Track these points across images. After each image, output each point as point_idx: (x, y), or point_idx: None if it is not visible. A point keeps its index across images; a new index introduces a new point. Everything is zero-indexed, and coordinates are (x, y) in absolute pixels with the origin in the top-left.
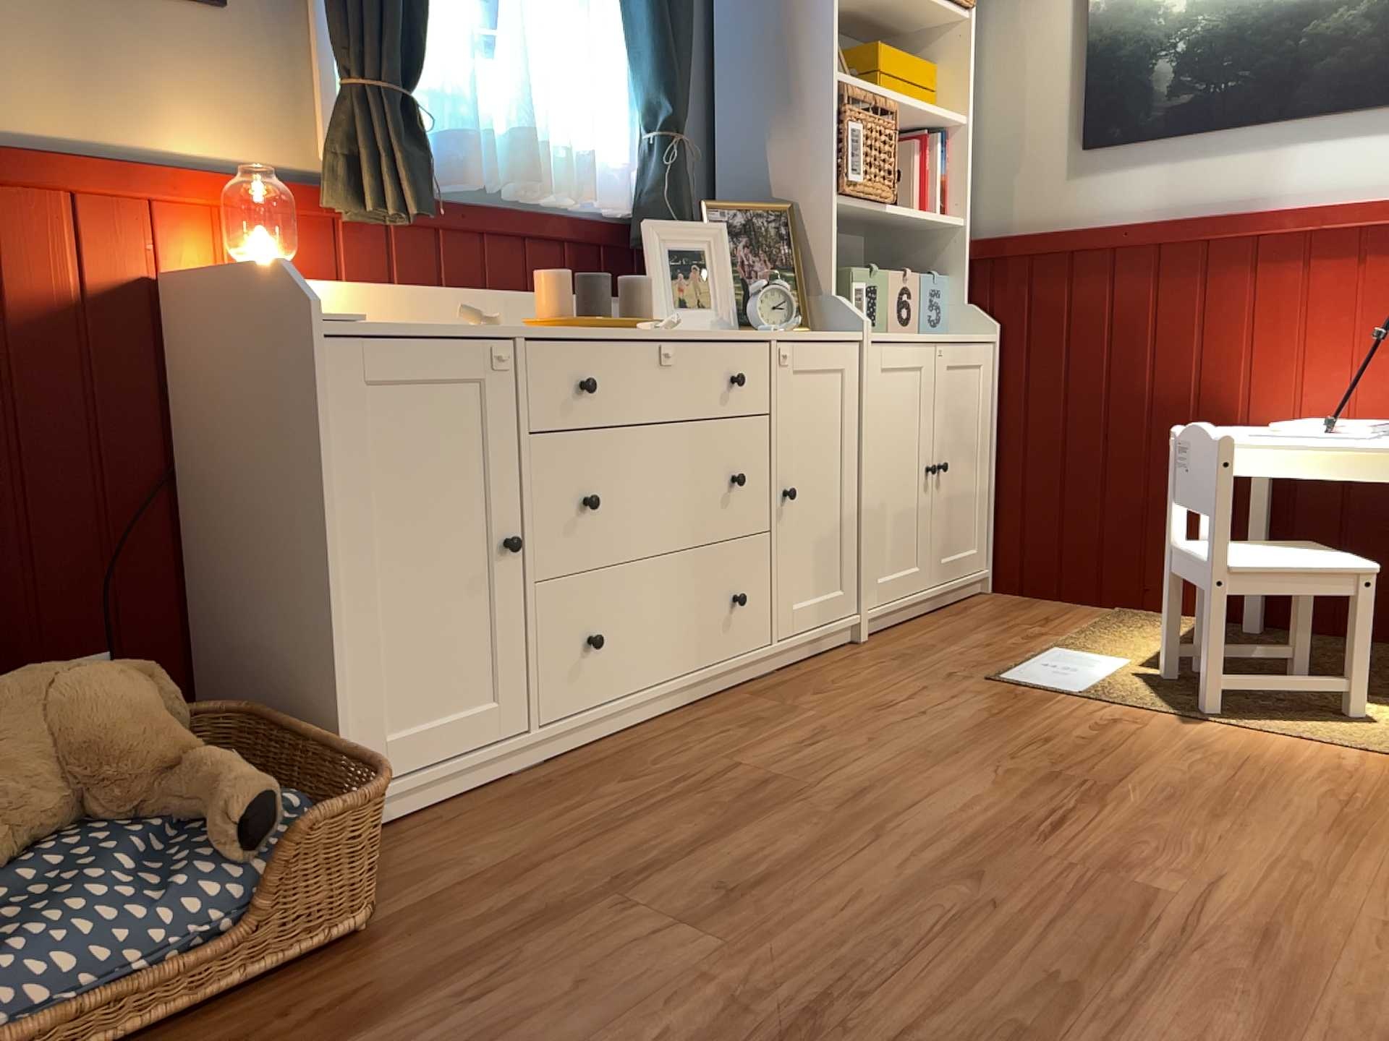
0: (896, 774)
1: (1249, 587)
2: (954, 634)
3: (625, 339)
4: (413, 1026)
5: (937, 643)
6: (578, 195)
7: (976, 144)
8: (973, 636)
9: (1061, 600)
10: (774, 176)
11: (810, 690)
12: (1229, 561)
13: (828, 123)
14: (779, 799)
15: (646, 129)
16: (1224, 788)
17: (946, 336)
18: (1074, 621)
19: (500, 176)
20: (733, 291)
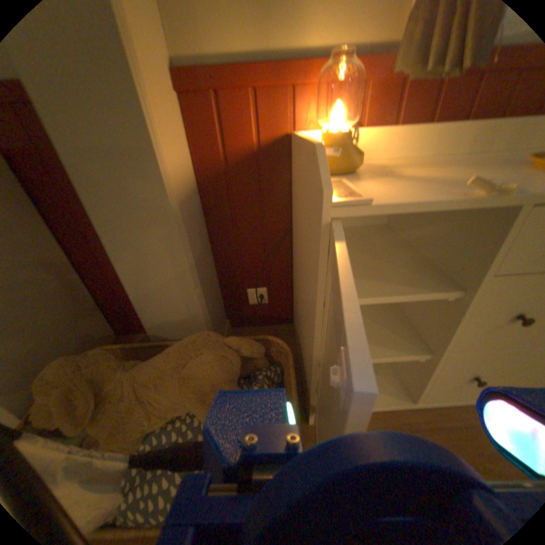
0: None
1: None
2: None
3: None
4: None
5: None
6: None
7: None
8: None
9: None
10: None
11: None
12: None
13: None
14: None
15: None
16: None
17: None
18: None
19: None
20: None
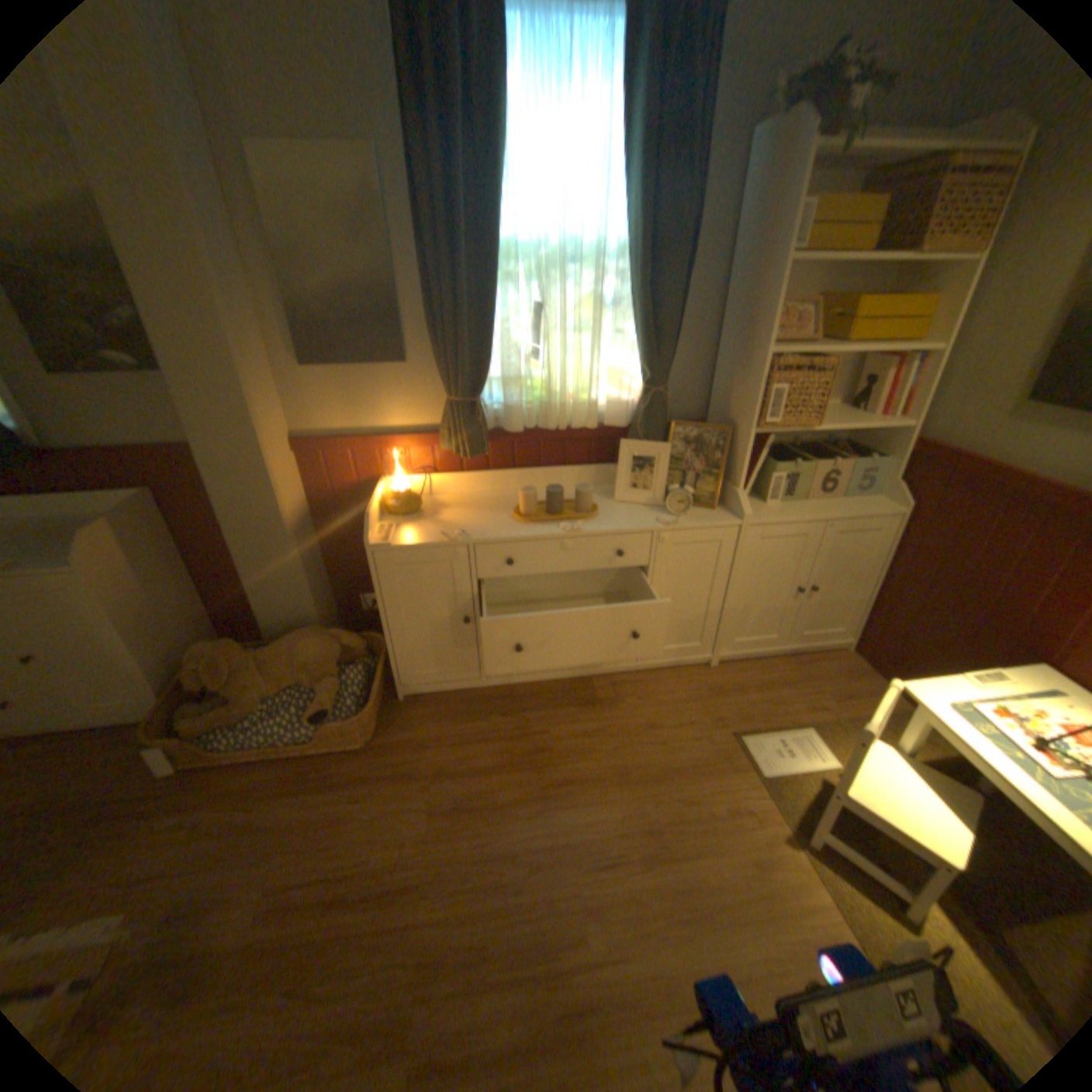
0: (594, 782)
1: (860, 815)
2: (773, 684)
3: (540, 539)
4: (333, 802)
5: (752, 687)
6: (585, 425)
7: (953, 363)
8: (780, 693)
9: (888, 684)
10: (732, 403)
11: (639, 695)
12: (859, 792)
13: (760, 383)
14: (534, 766)
15: (642, 380)
16: (724, 911)
17: (849, 511)
18: (867, 709)
19: (540, 420)
20: (664, 485)
